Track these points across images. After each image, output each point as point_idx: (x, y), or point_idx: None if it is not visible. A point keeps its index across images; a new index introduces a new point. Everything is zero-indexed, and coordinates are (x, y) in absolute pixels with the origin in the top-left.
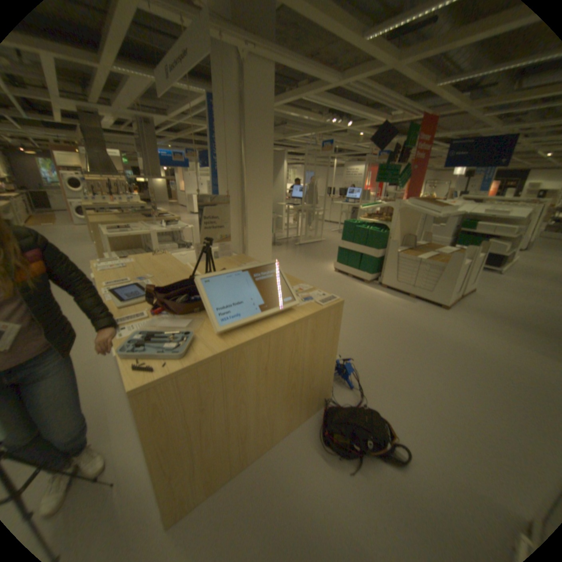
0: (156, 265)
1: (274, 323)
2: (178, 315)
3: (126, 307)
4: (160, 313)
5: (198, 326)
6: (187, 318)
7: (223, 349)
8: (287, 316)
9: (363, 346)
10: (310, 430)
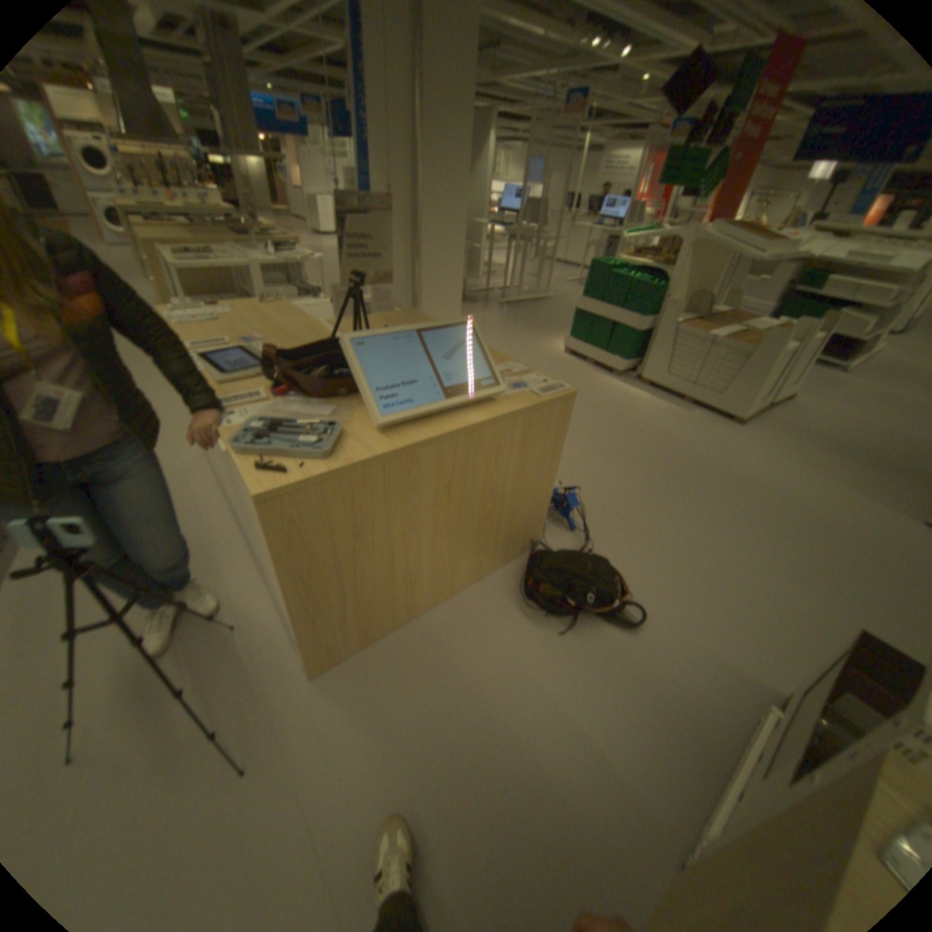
0: (269, 320)
1: (464, 419)
2: (314, 400)
3: (230, 383)
4: (286, 396)
5: (347, 416)
6: (330, 405)
7: (388, 451)
8: (485, 411)
9: (598, 473)
10: (507, 579)
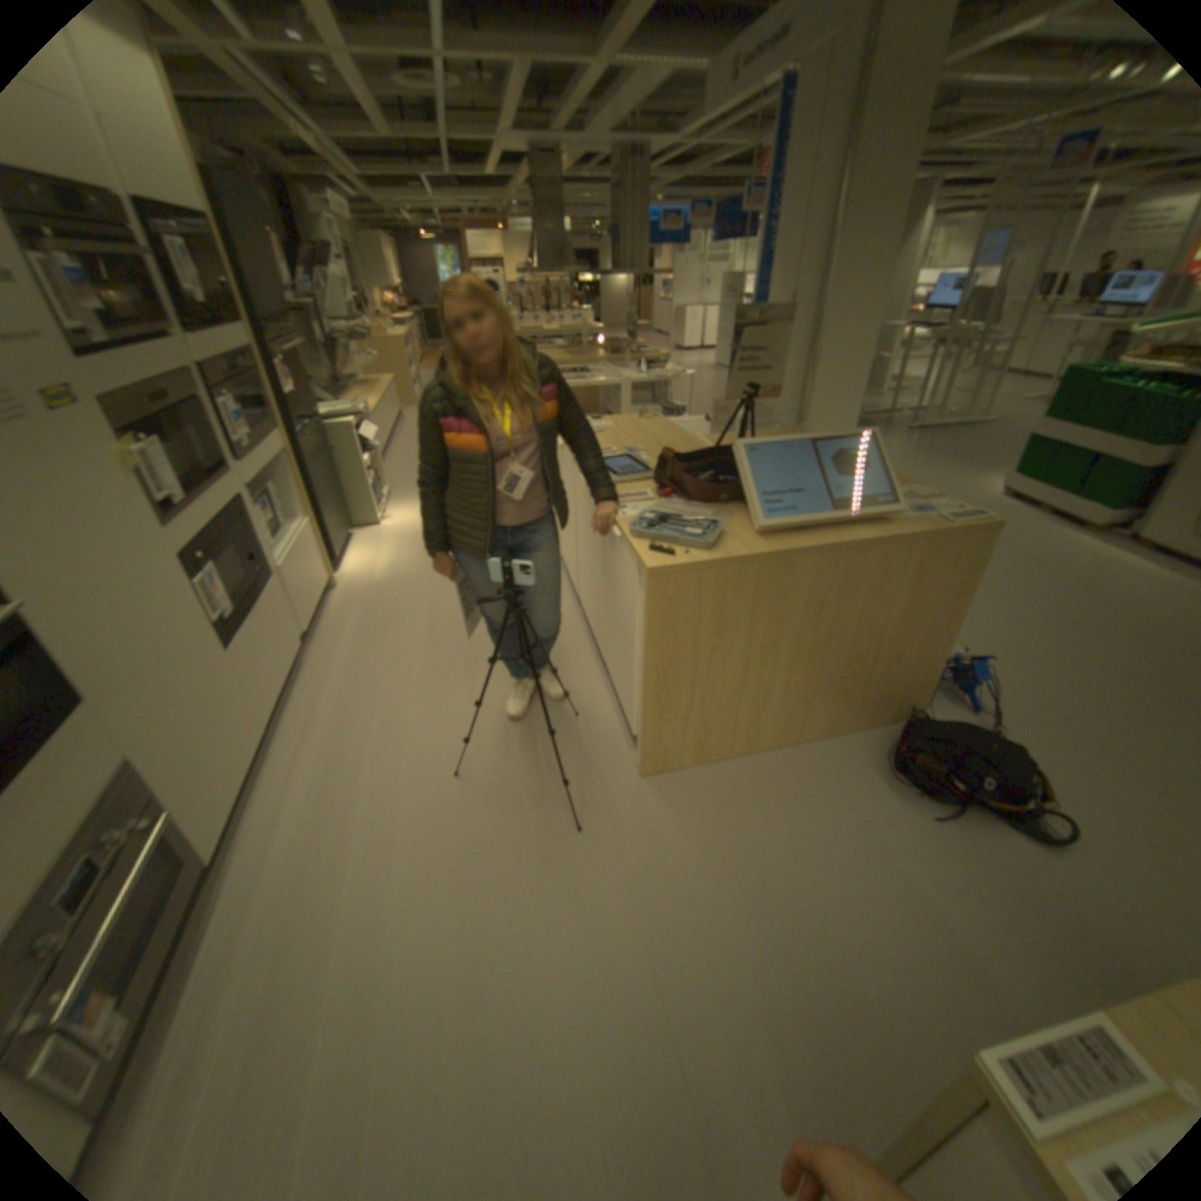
0: (646, 436)
1: (850, 537)
2: (693, 507)
3: (618, 487)
4: (667, 501)
5: (724, 523)
6: (708, 512)
7: (765, 555)
8: (877, 532)
9: (1034, 654)
10: (873, 747)
